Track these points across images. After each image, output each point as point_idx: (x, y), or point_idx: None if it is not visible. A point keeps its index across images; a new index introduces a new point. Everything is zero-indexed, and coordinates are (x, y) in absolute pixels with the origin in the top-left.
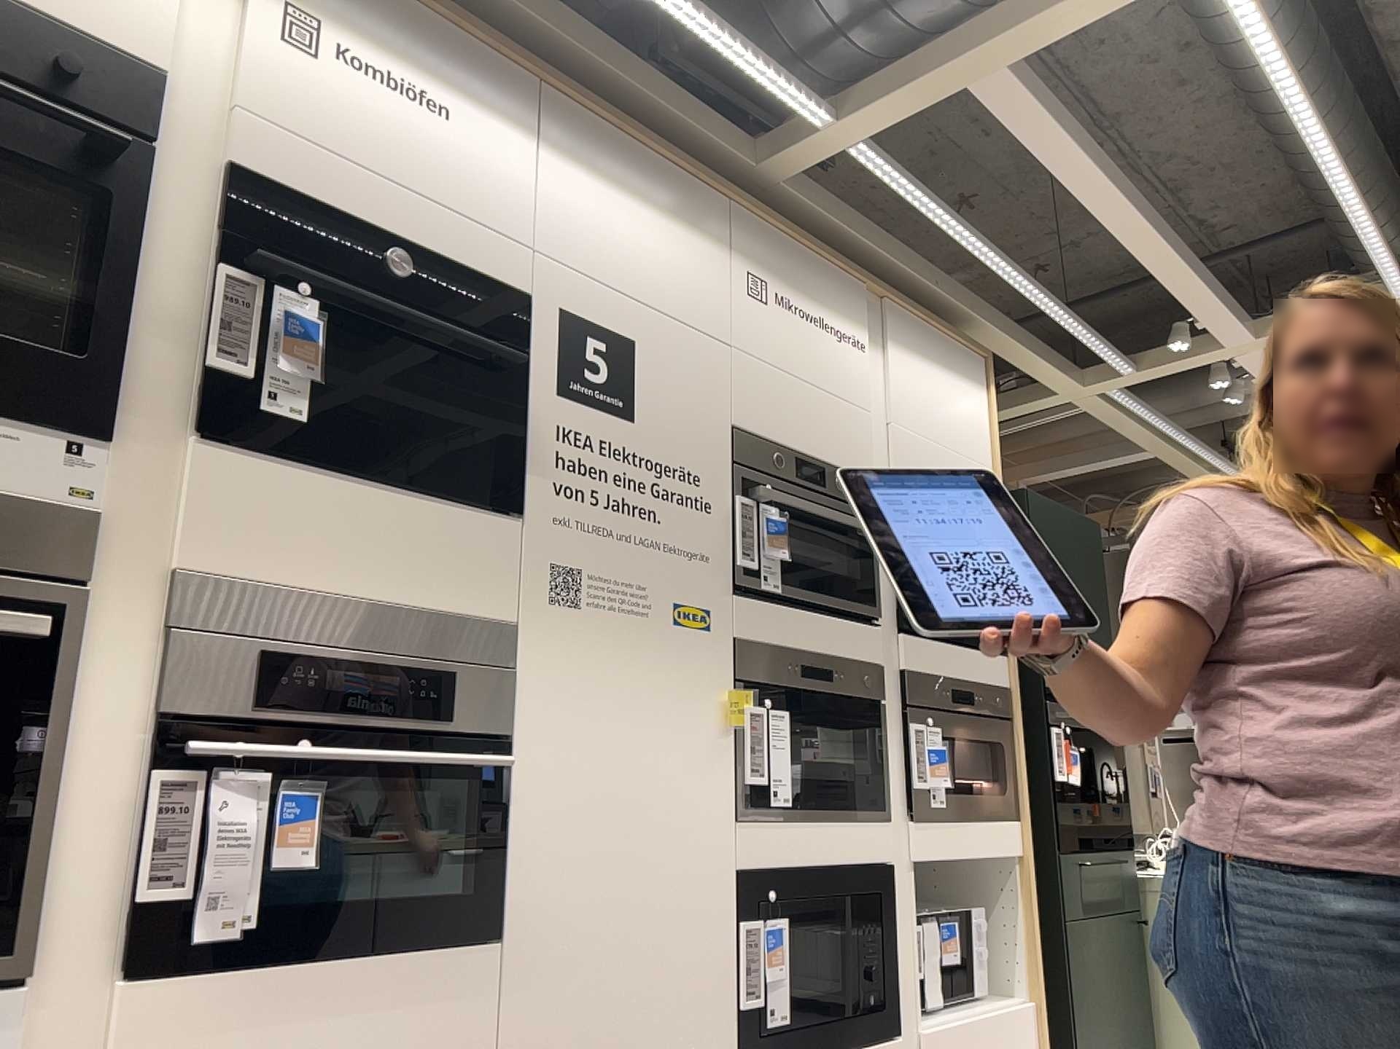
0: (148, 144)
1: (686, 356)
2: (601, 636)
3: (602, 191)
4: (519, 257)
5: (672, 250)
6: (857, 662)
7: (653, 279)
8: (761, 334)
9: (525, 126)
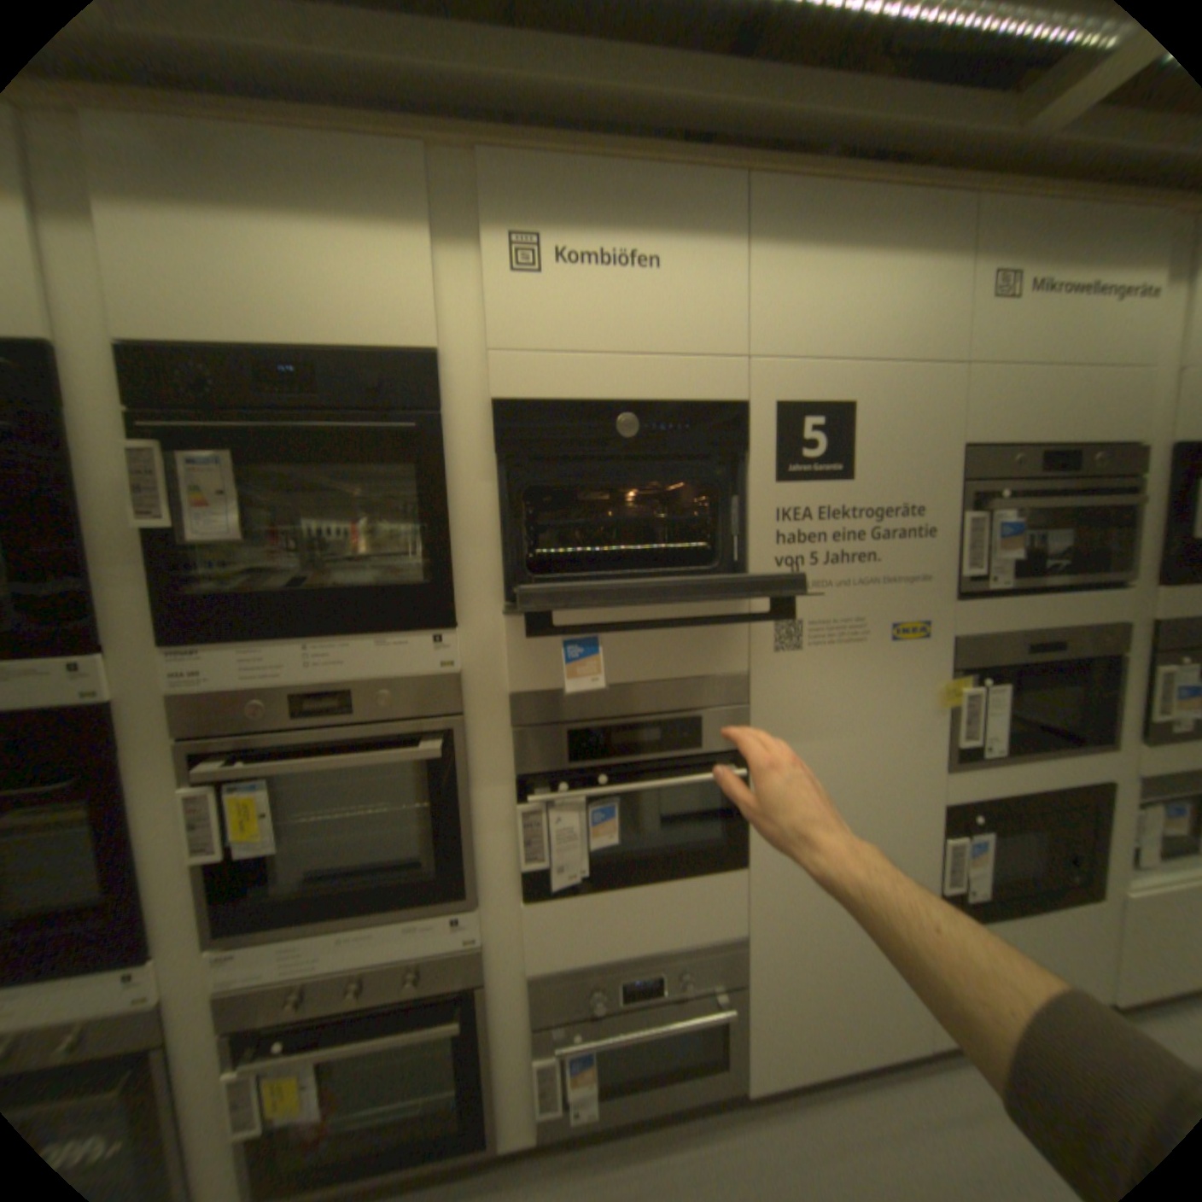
0: (435, 414)
1: (913, 396)
2: (822, 665)
3: (818, 261)
4: (734, 372)
5: (901, 288)
6: (1098, 624)
7: (877, 331)
8: (1009, 335)
9: (733, 232)
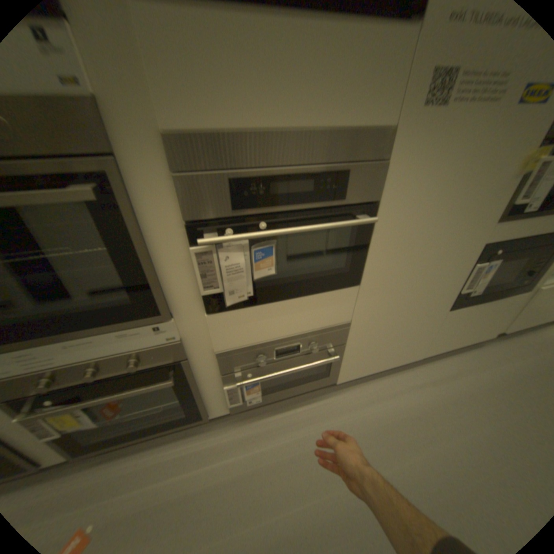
0: None
1: None
2: (457, 123)
3: None
4: None
5: None
6: None
7: None
8: None
9: None
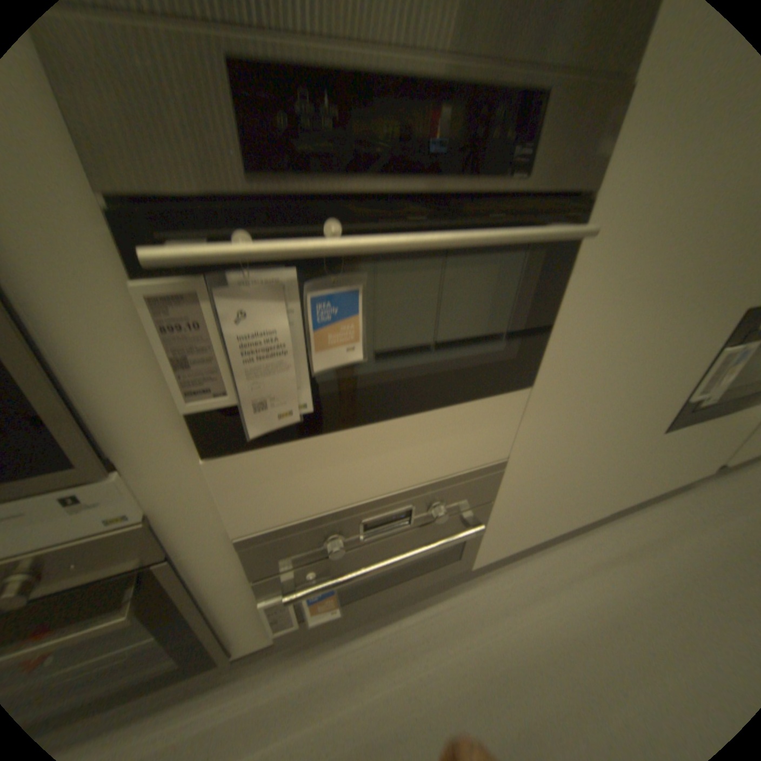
0: None
1: None
2: None
3: None
4: None
5: None
6: None
7: None
8: None
9: None
